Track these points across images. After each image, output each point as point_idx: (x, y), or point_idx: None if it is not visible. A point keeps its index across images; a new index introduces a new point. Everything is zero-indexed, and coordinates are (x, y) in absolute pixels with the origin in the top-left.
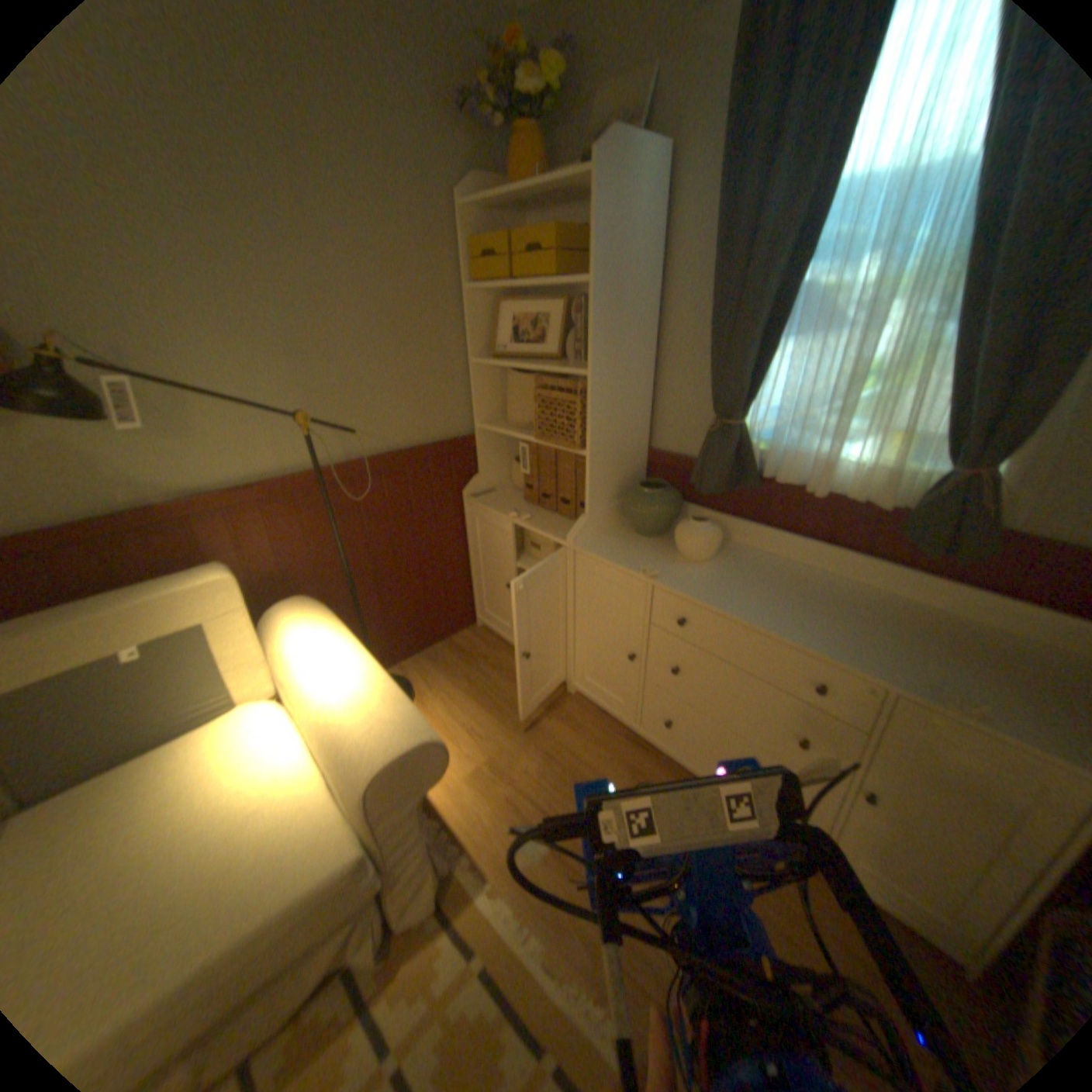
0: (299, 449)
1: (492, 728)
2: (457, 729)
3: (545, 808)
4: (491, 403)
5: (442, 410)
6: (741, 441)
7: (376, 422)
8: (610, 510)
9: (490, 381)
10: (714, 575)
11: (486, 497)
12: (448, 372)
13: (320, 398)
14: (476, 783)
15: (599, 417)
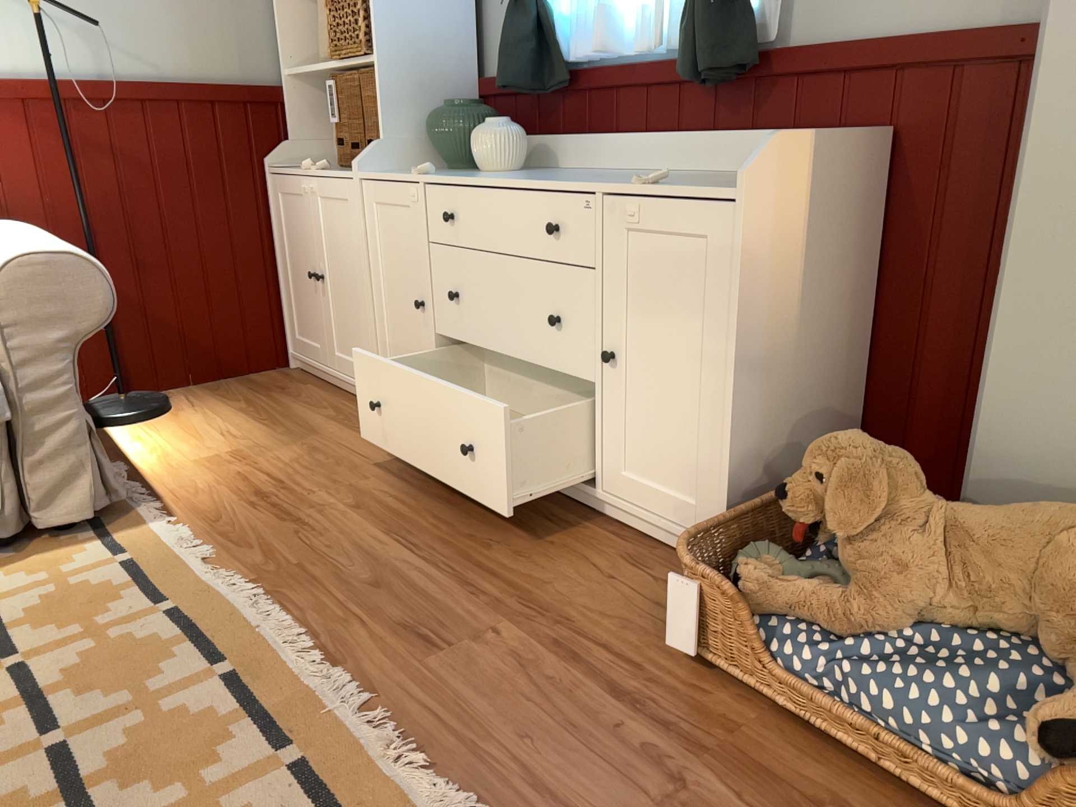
0: (39, 58)
1: (254, 432)
2: (209, 432)
3: (281, 480)
4: (304, 52)
5: (235, 51)
6: (545, 30)
7: (142, 46)
8: (415, 145)
9: (302, 22)
10: (498, 175)
11: (292, 169)
12: (244, 4)
13: (69, 2)
14: (207, 464)
15: (386, 14)
